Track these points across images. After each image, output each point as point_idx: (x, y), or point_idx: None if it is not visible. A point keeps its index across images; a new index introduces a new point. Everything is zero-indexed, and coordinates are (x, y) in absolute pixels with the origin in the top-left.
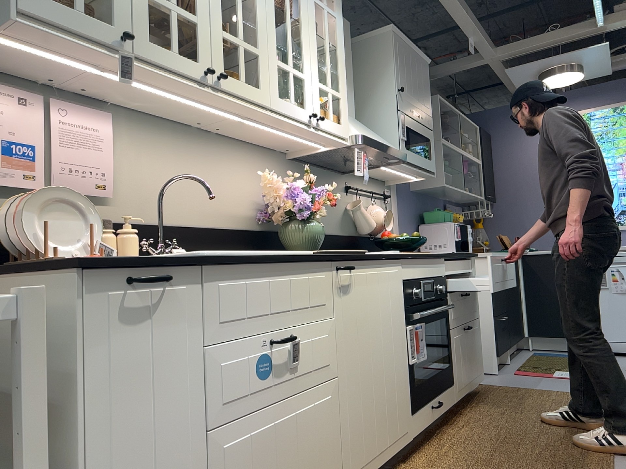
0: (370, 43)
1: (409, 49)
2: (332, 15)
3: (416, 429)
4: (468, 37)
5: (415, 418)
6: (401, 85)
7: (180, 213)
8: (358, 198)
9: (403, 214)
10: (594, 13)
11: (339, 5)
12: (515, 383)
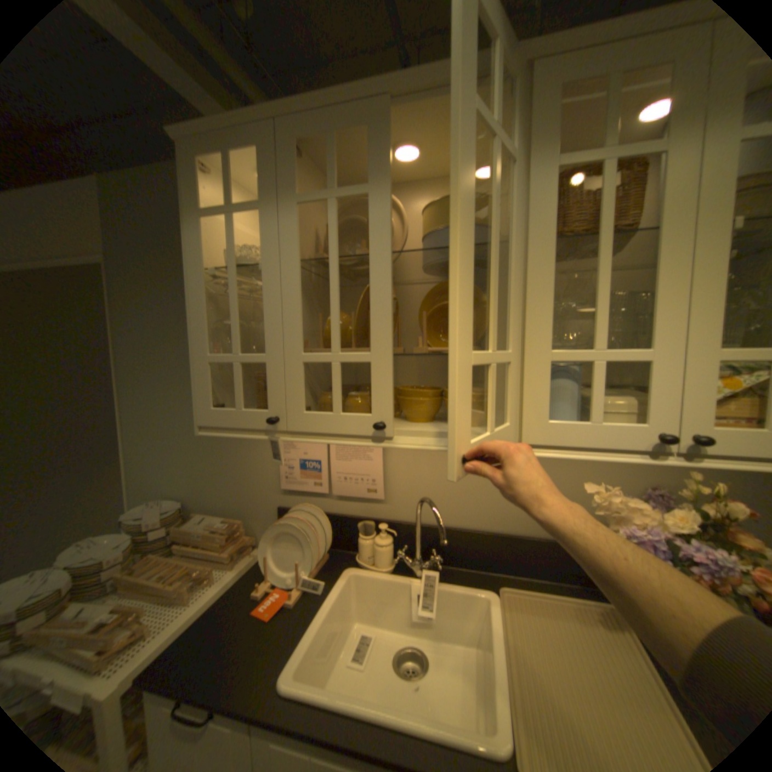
0: None
1: None
2: None
3: None
4: None
5: None
6: None
7: (467, 515)
8: None
9: None
10: None
11: None
12: None
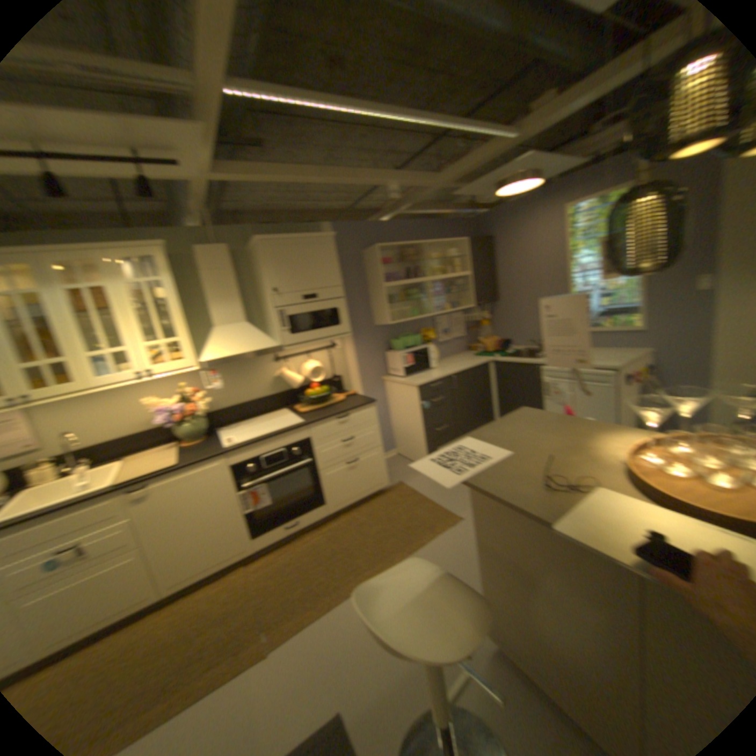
0: (251, 248)
1: (288, 241)
2: (150, 279)
3: (256, 547)
4: (382, 185)
5: (254, 541)
6: (274, 284)
7: (93, 436)
8: (288, 361)
9: (359, 349)
10: (484, 134)
11: (159, 265)
12: (421, 485)
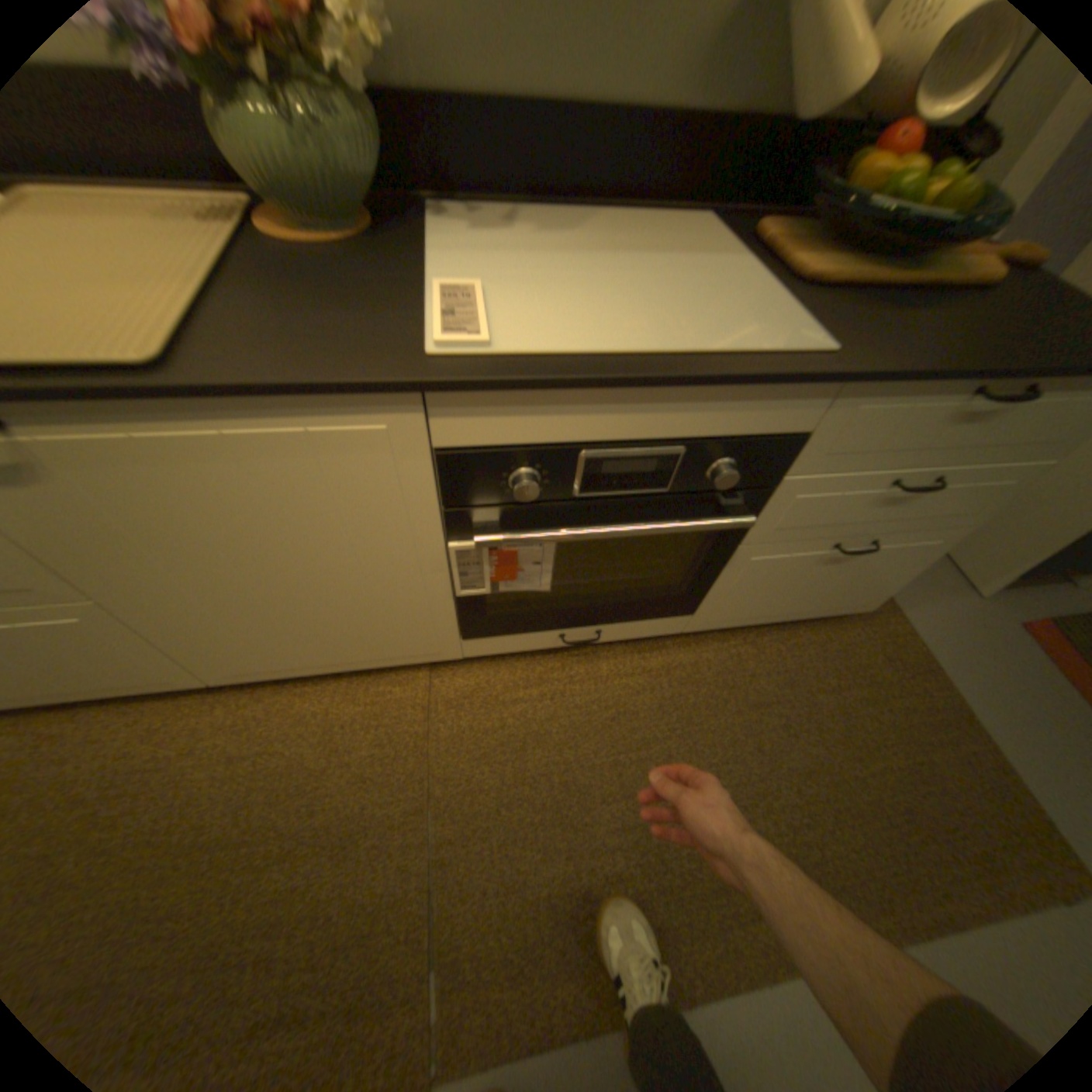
0: None
1: None
2: None
3: (478, 652)
4: None
5: (477, 643)
6: None
7: None
8: None
9: None
10: None
11: None
12: (960, 652)
